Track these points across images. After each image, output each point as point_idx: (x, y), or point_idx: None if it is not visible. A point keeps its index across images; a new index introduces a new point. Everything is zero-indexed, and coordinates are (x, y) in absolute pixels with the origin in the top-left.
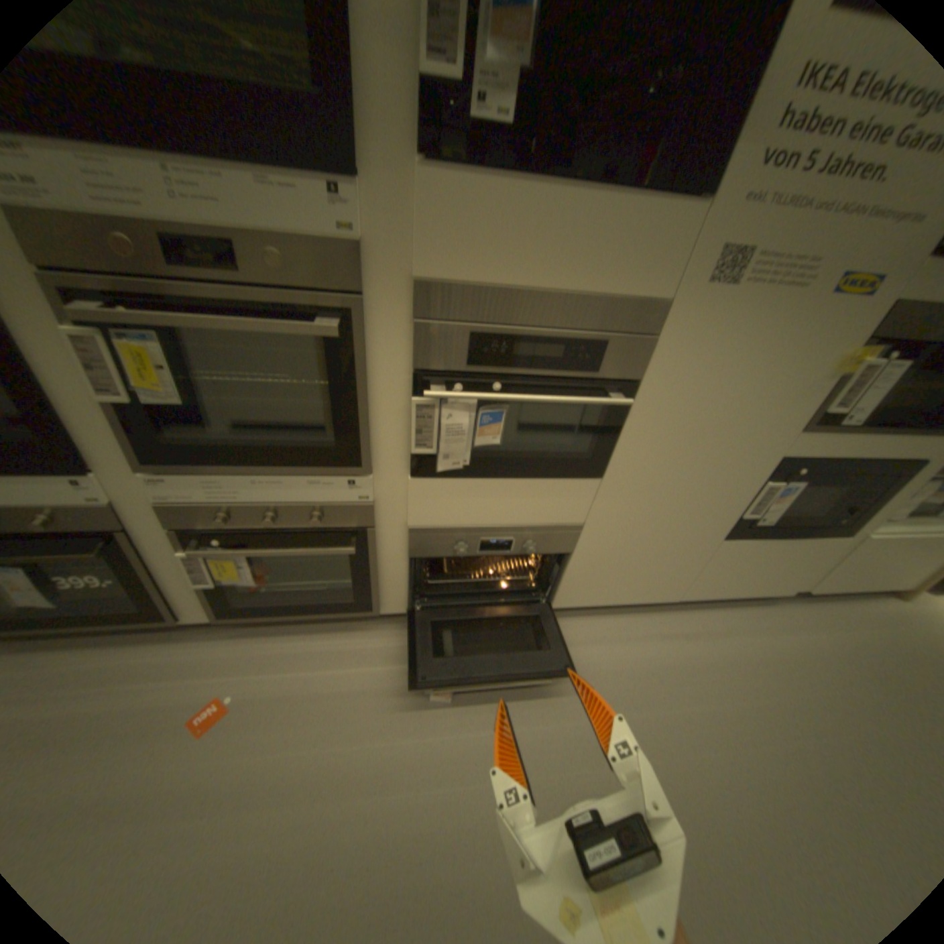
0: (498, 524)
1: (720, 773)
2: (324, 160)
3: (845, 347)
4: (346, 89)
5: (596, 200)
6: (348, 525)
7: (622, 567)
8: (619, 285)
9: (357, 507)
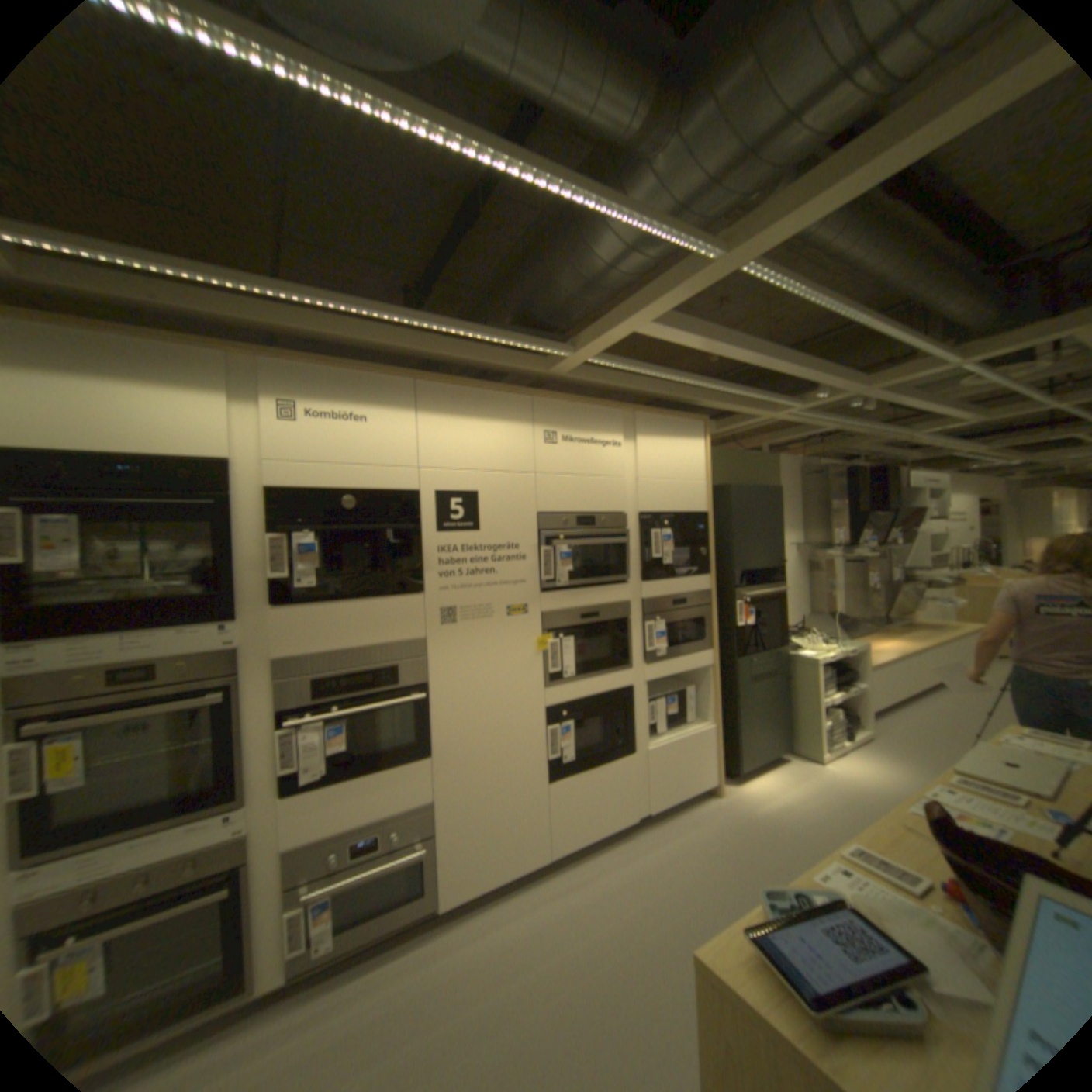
0: (362, 825)
1: (602, 986)
2: (219, 618)
3: (532, 638)
4: (232, 591)
5: (367, 606)
6: (222, 870)
7: (483, 838)
8: (393, 638)
9: (232, 845)
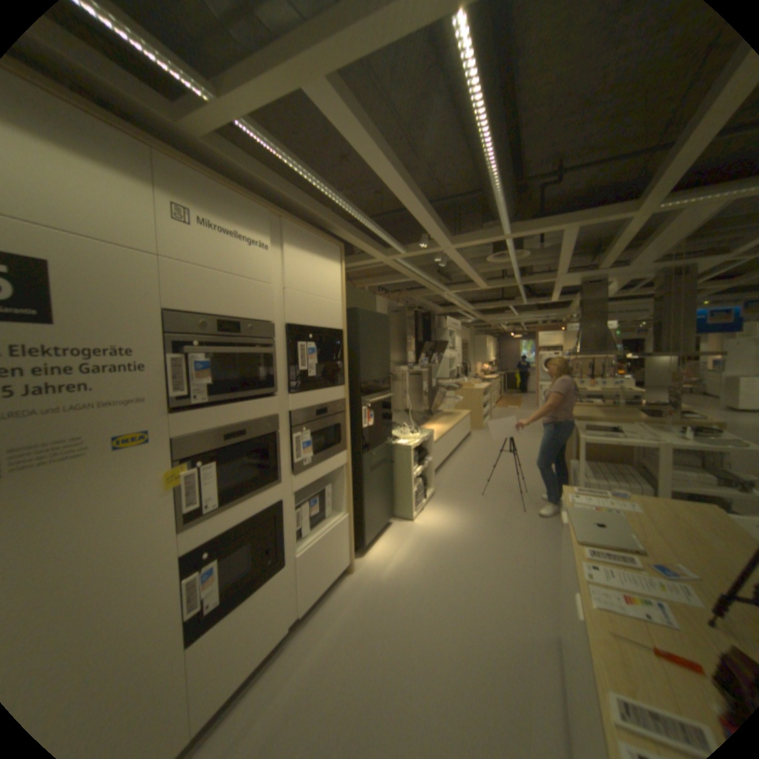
0: None
1: None
2: None
3: (158, 474)
4: None
5: None
6: None
7: None
8: None
9: None
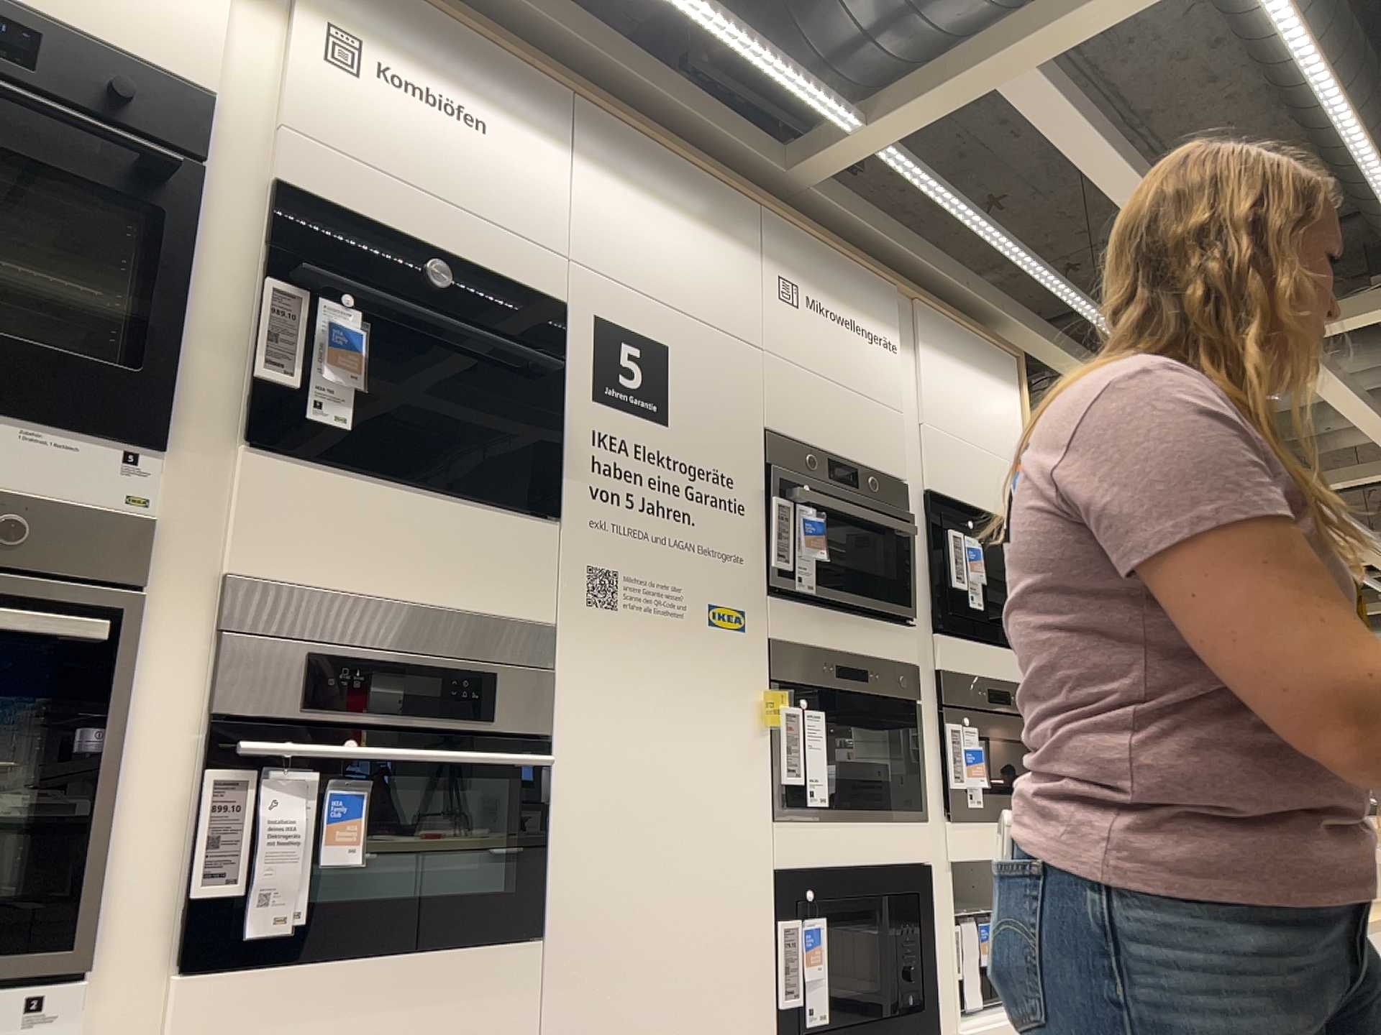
0: None
1: None
2: (125, 432)
3: (755, 693)
4: (168, 377)
5: (447, 509)
6: None
7: None
8: (492, 603)
9: None
